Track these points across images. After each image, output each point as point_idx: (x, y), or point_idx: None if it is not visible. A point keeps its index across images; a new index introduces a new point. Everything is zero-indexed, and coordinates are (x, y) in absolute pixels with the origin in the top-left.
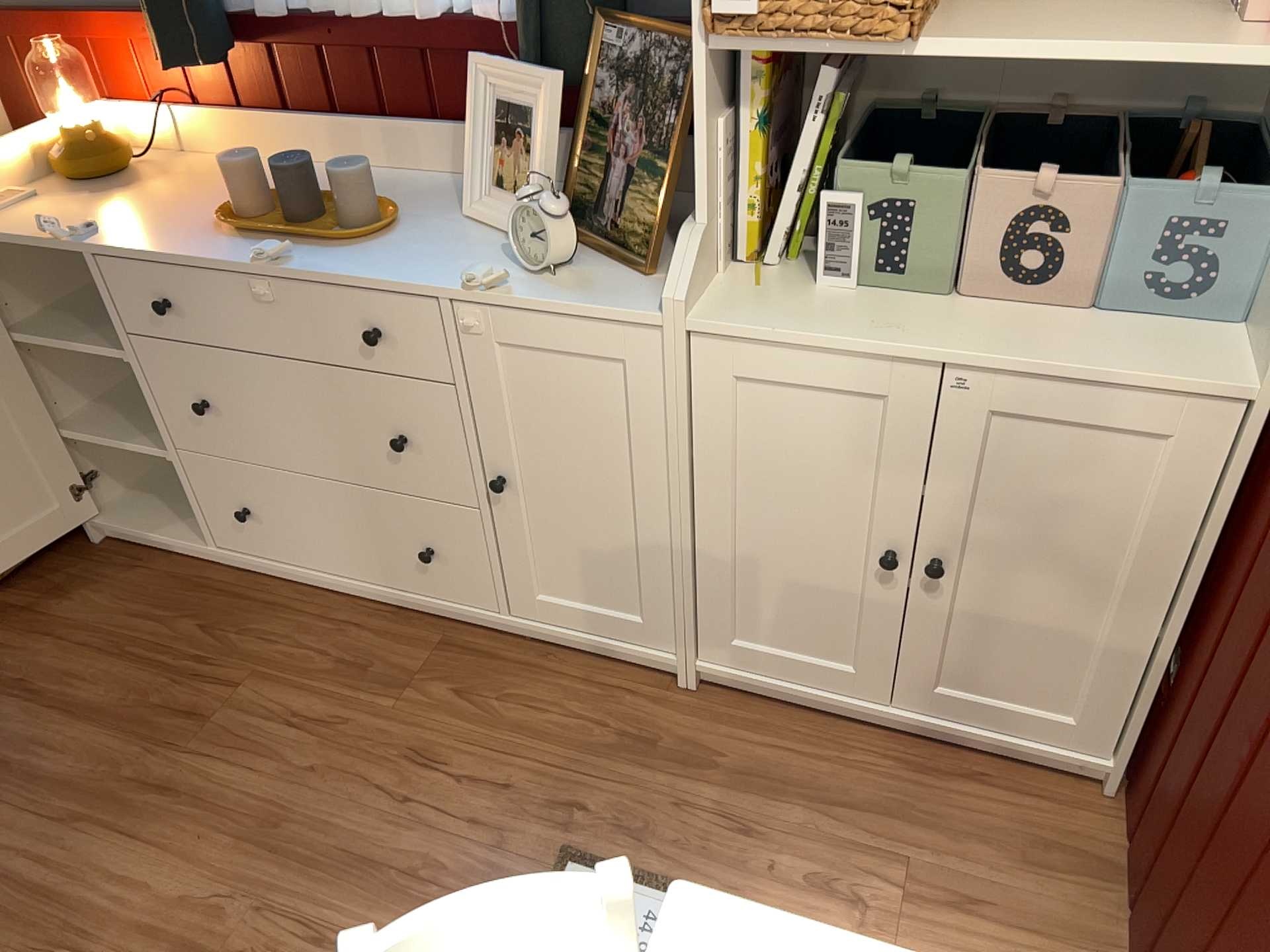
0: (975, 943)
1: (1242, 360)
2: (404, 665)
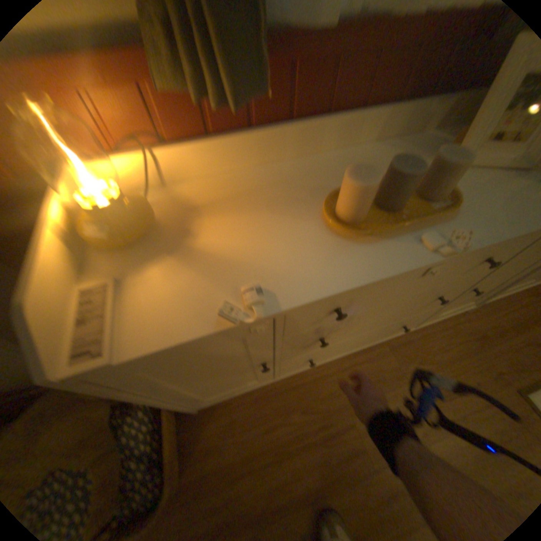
0: None
1: None
2: (393, 369)
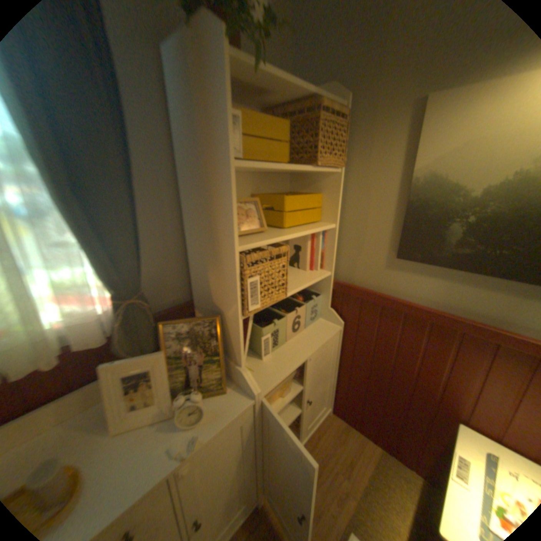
0: (364, 470)
1: (333, 322)
2: None
